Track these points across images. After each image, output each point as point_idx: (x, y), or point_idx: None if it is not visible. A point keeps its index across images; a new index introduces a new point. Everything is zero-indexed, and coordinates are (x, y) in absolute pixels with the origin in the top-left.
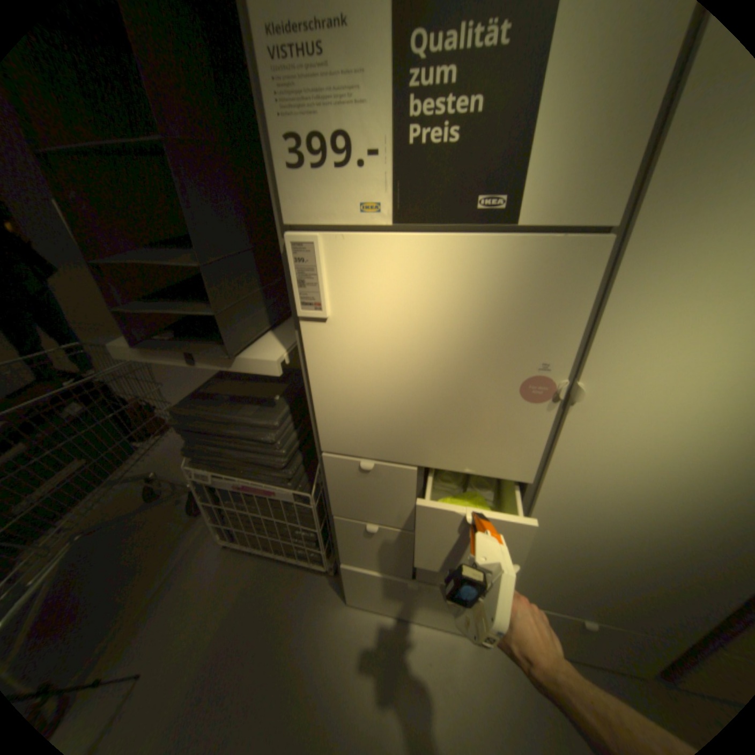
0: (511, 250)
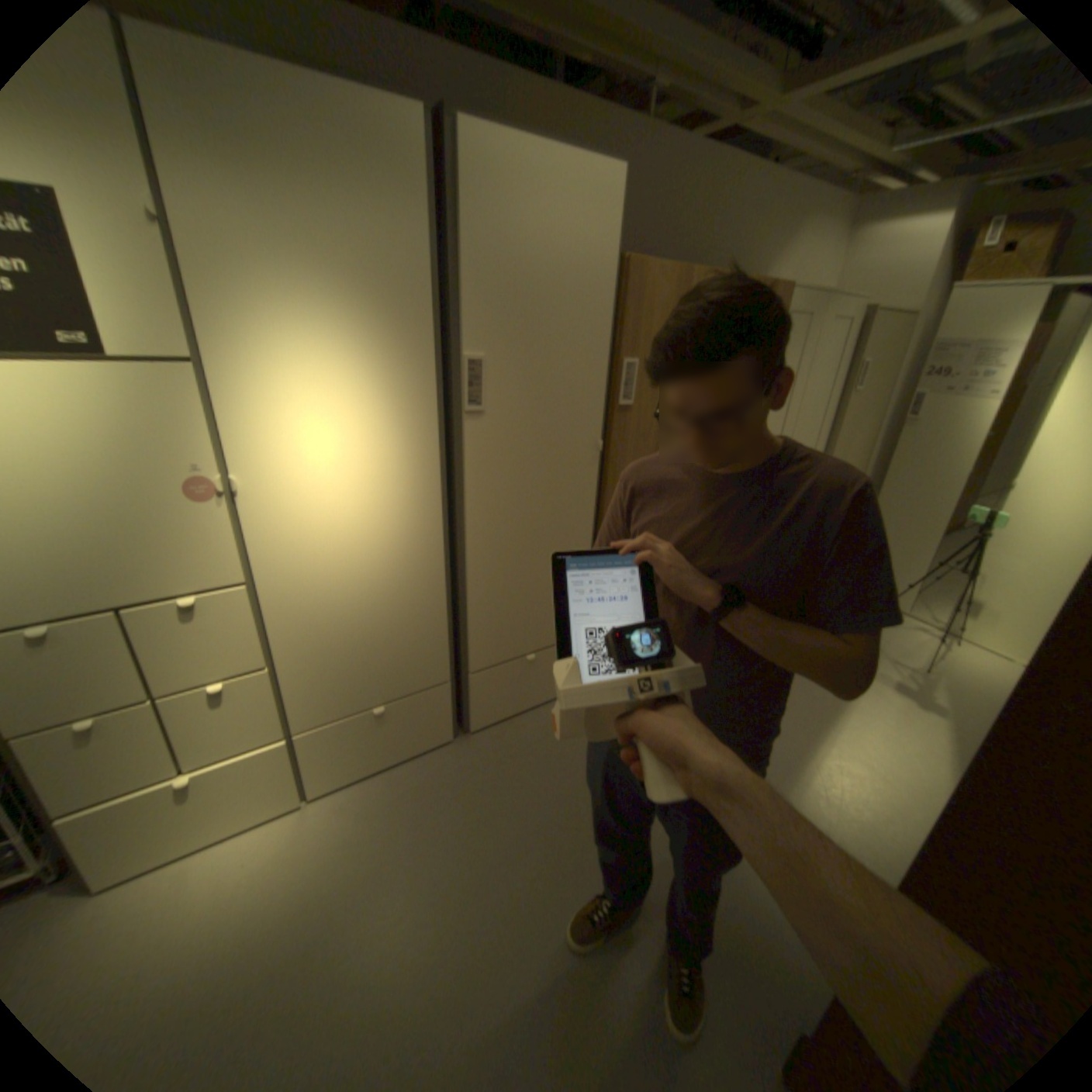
0: (112, 375)
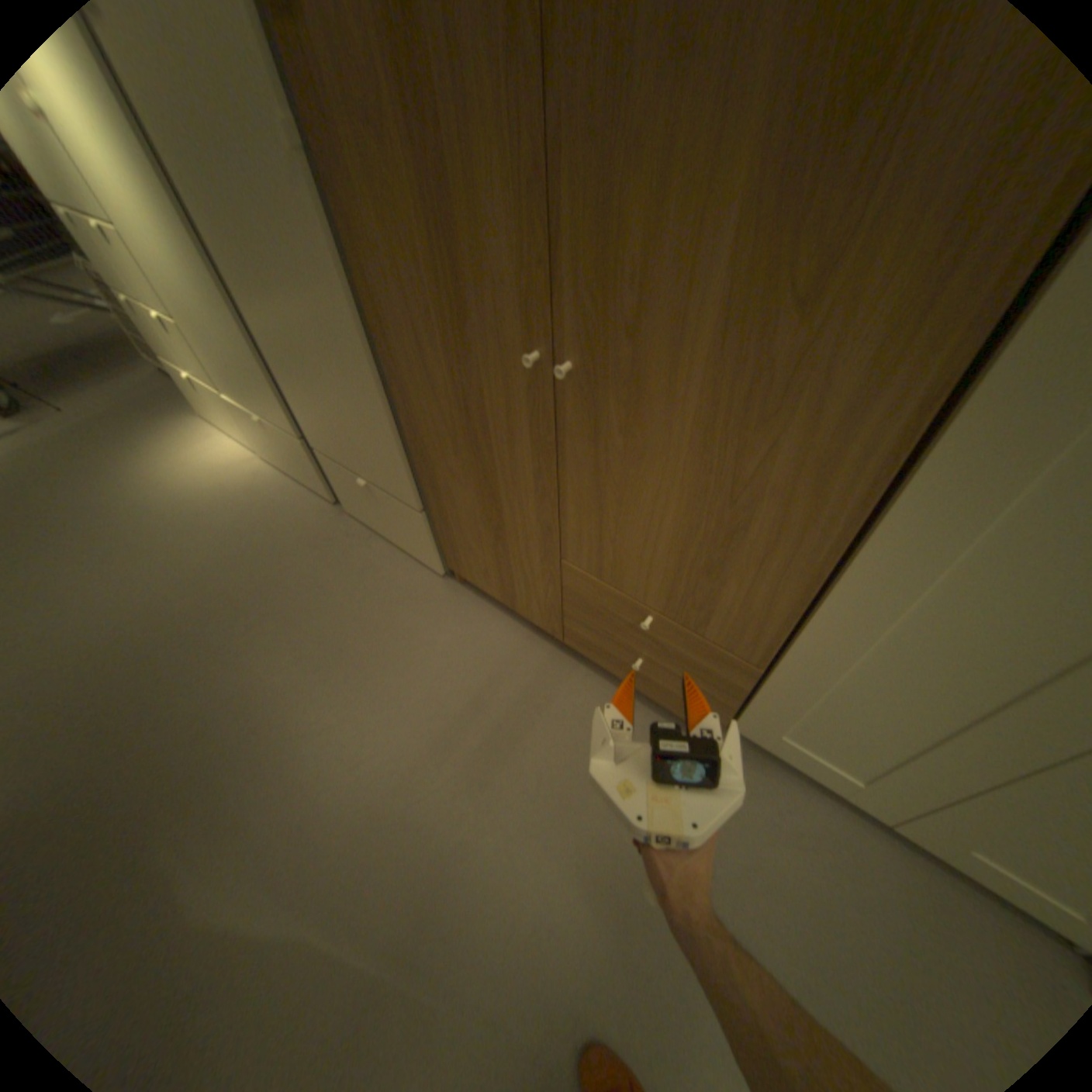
0: None
